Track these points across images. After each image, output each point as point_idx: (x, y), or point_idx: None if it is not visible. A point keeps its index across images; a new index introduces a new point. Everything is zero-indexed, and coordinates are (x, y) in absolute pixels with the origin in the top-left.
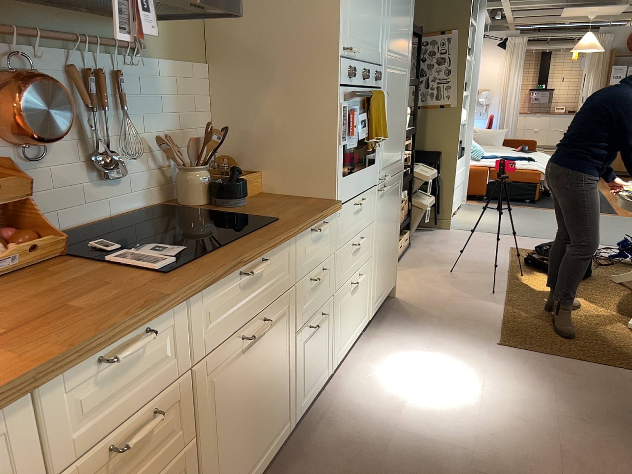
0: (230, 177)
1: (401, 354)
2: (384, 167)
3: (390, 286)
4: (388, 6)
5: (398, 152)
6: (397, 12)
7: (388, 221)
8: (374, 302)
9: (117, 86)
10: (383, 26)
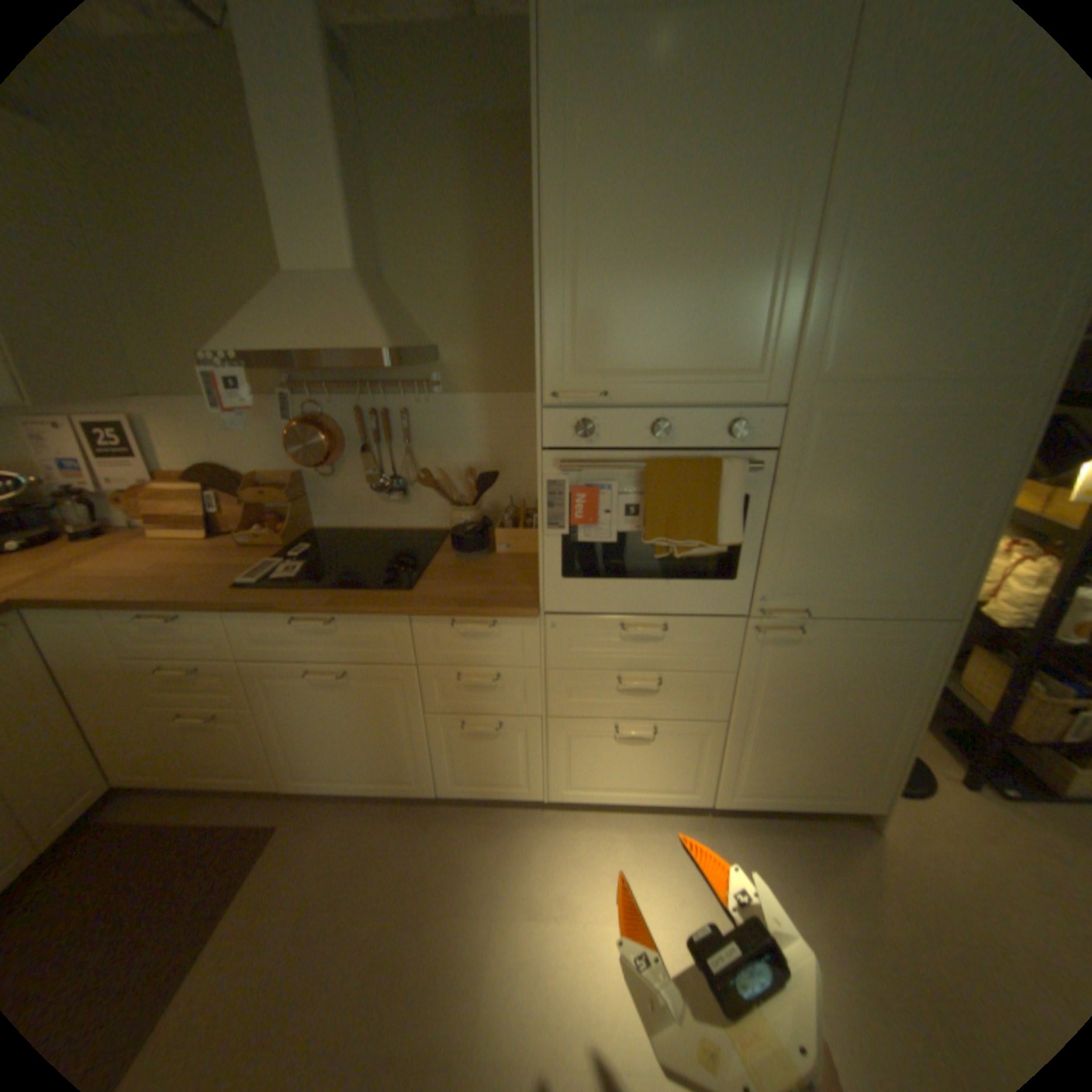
0: (483, 527)
1: (687, 890)
2: (798, 594)
3: (850, 807)
4: (826, 270)
5: (915, 580)
6: (914, 269)
7: (827, 694)
8: (738, 794)
9: (407, 421)
10: (787, 322)
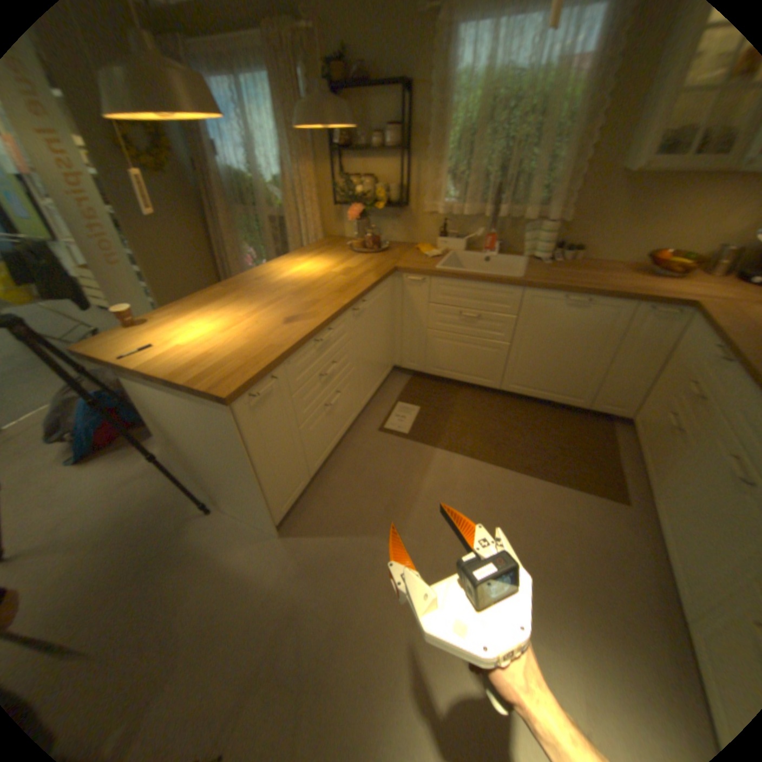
0: None
1: None
2: None
3: None
4: None
5: None
6: None
7: None
8: None
9: None
10: None
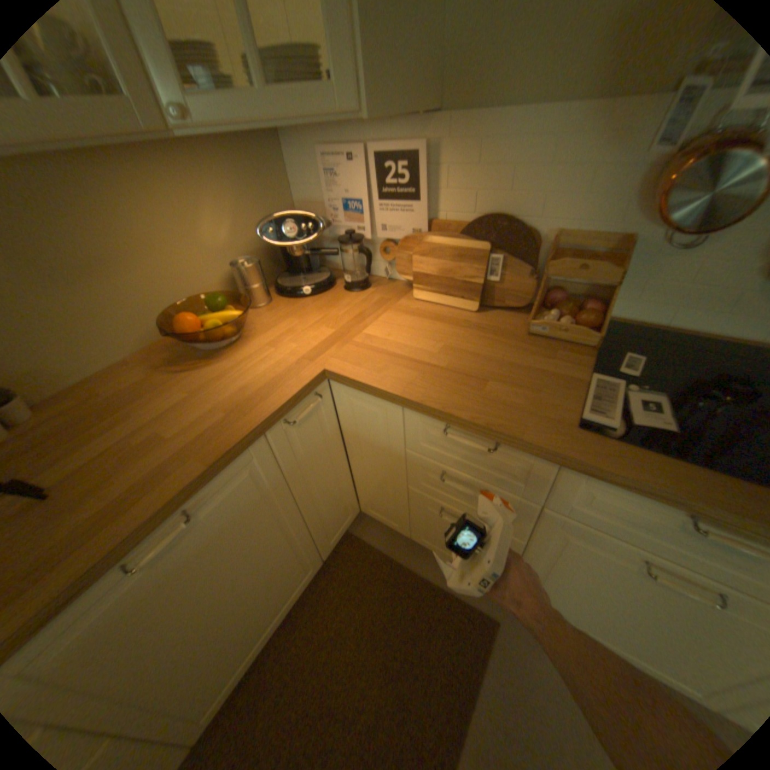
0: None
1: None
2: None
3: None
4: None
5: None
6: None
7: None
8: None
9: None
10: None
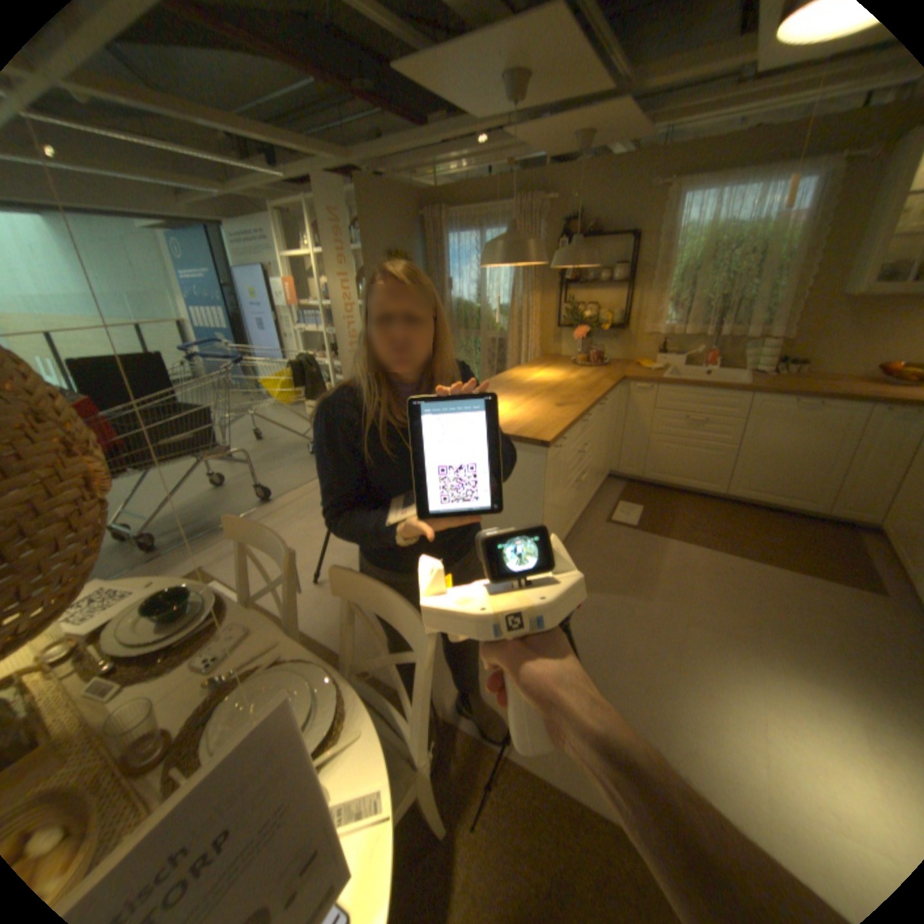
0: None
1: None
2: None
3: None
4: None
5: None
6: None
7: None
8: None
9: None
10: None
